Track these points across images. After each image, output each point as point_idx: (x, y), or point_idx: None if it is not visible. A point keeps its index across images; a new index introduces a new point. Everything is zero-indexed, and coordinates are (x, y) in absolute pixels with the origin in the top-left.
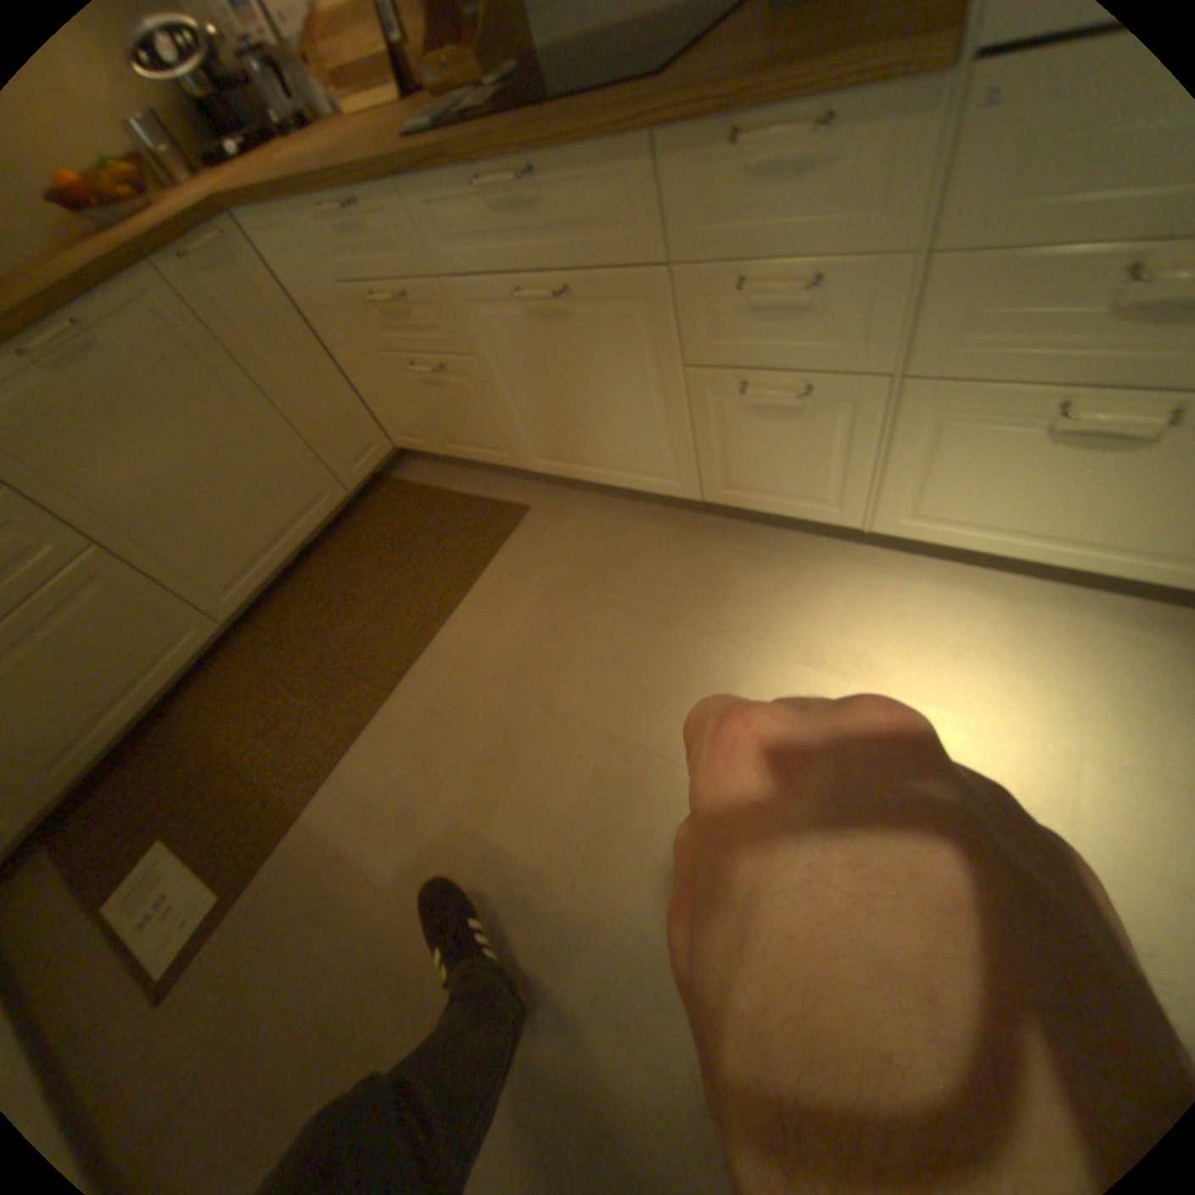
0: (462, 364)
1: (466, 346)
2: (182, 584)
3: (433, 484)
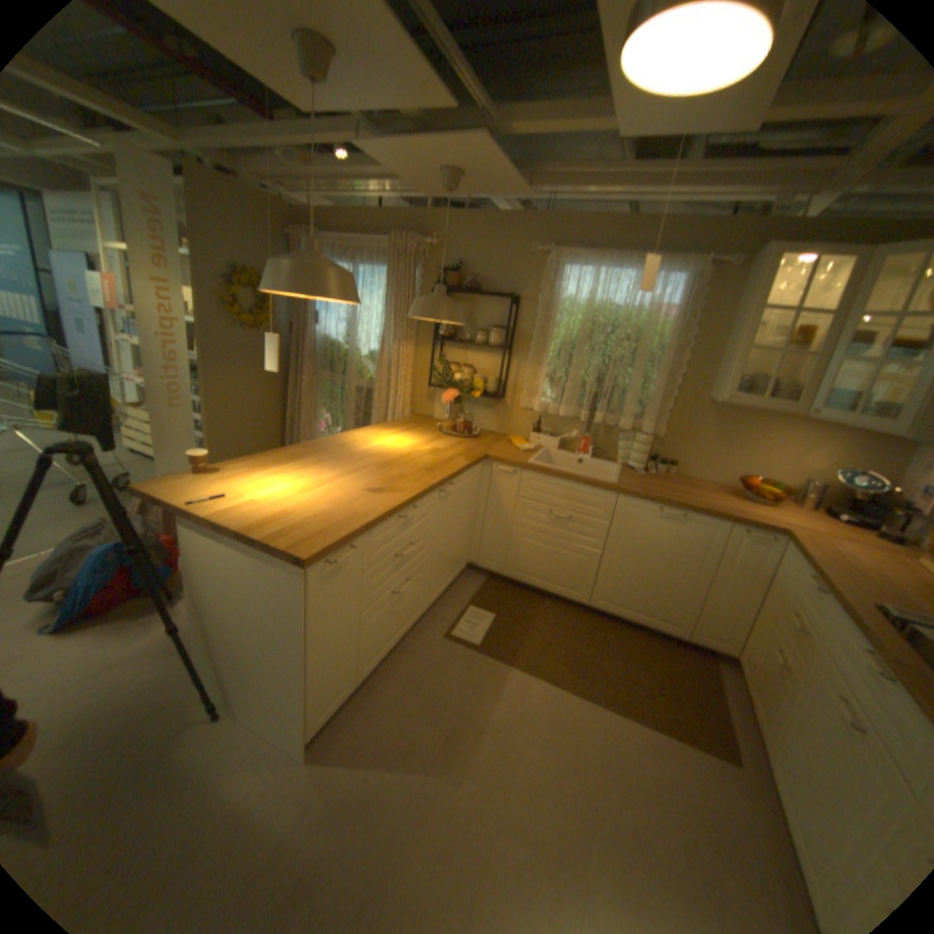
0: (798, 684)
1: (807, 682)
2: (599, 585)
3: (727, 693)
